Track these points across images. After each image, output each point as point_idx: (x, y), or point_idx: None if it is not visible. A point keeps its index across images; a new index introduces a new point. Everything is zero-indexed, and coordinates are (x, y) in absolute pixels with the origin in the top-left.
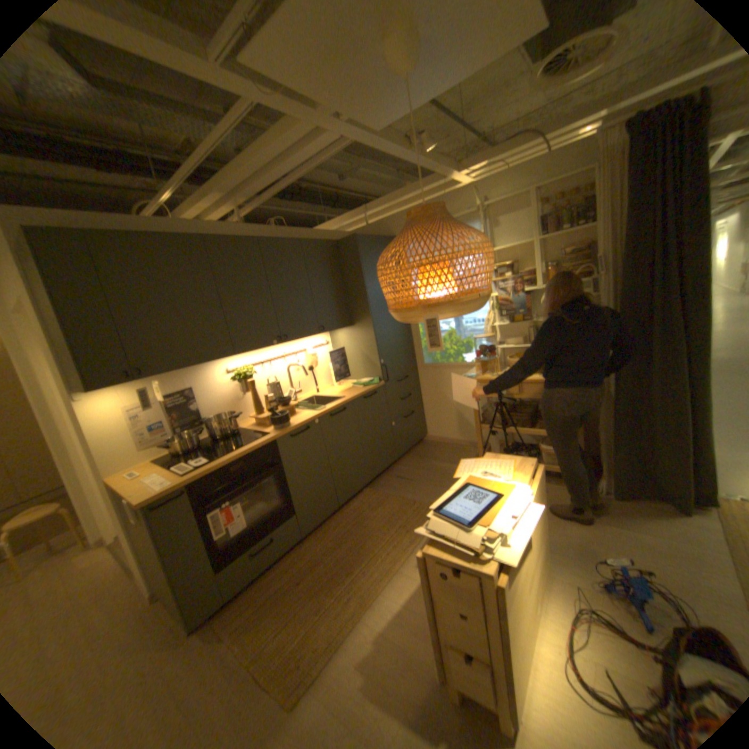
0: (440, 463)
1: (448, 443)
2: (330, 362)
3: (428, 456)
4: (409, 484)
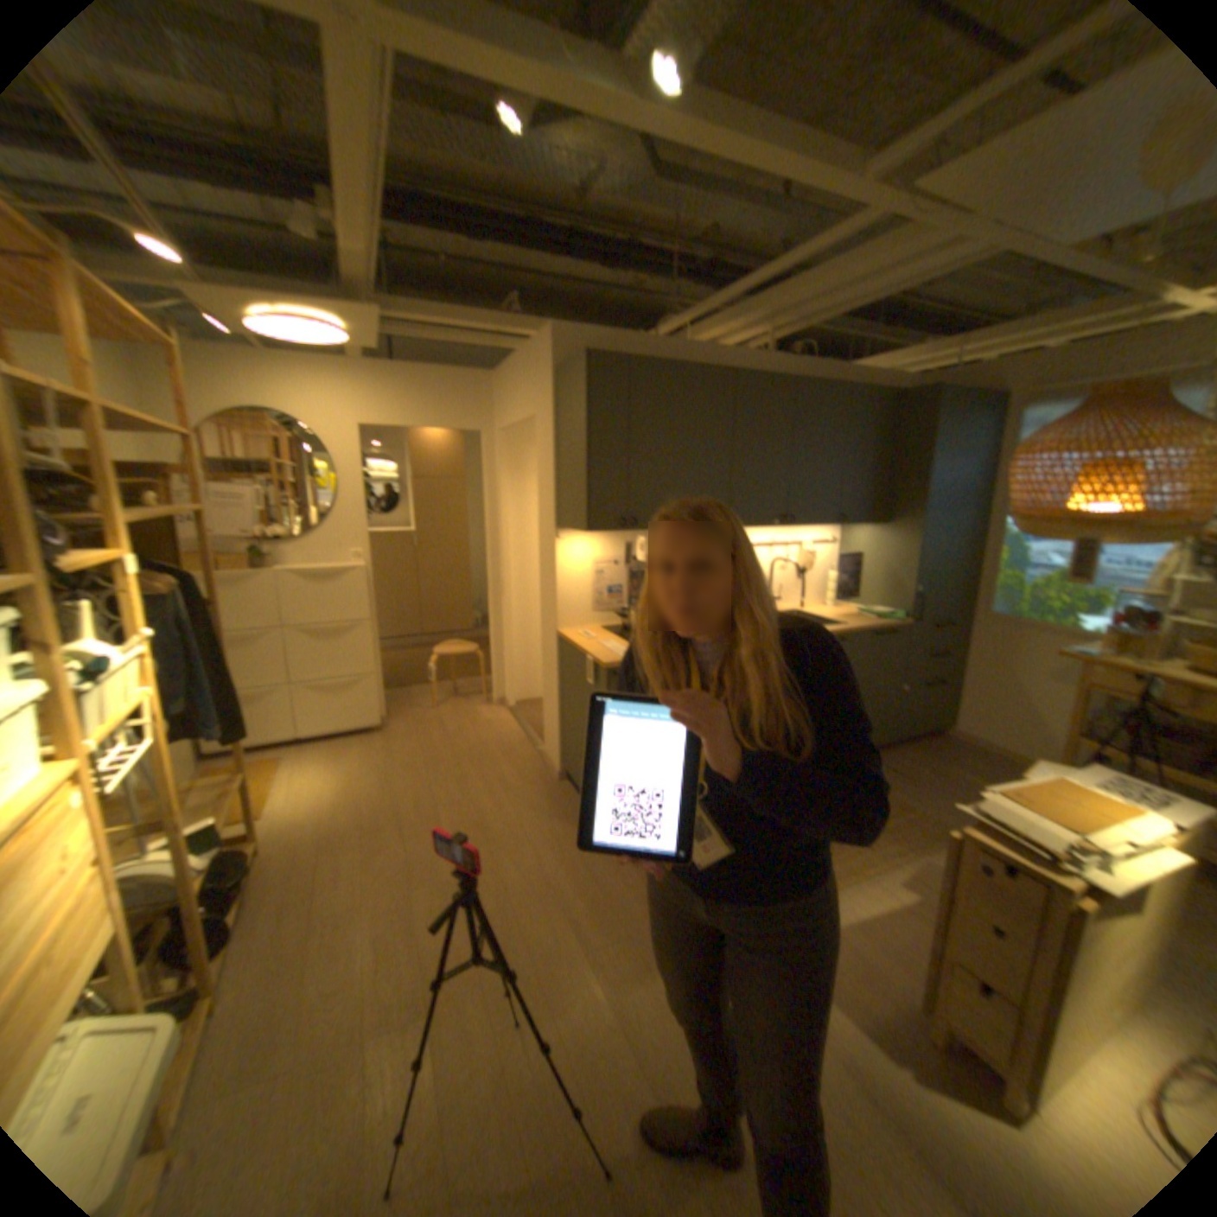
0: (972, 777)
1: (994, 753)
2: (831, 571)
3: (951, 760)
4: (909, 786)
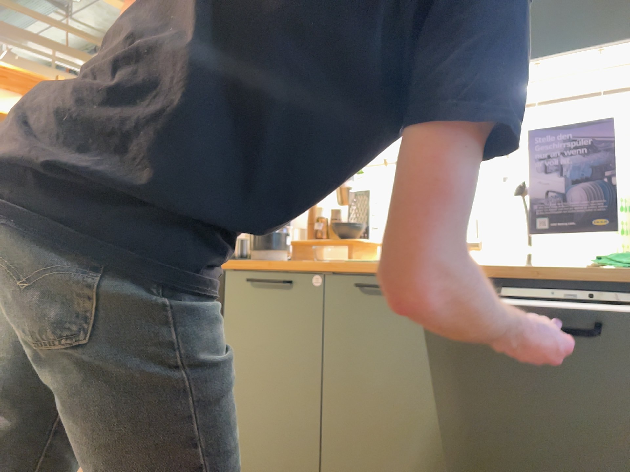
0: None
1: None
2: None
3: None
4: None
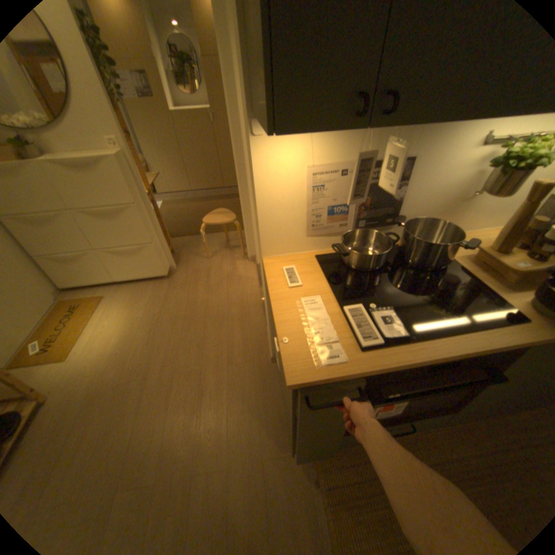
0: None
1: None
2: None
3: None
4: None
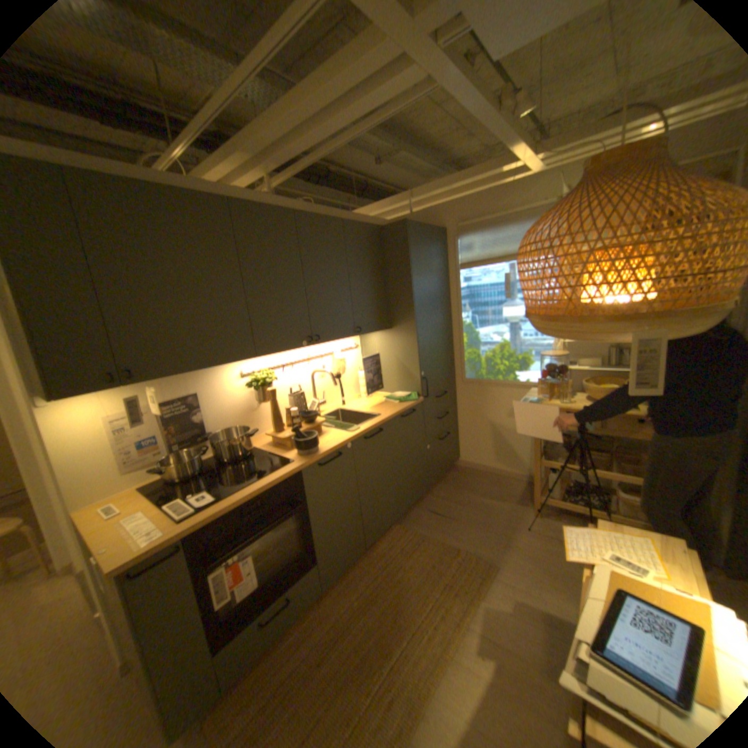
0: (480, 498)
1: (485, 471)
2: (359, 369)
3: (464, 487)
4: (447, 524)
